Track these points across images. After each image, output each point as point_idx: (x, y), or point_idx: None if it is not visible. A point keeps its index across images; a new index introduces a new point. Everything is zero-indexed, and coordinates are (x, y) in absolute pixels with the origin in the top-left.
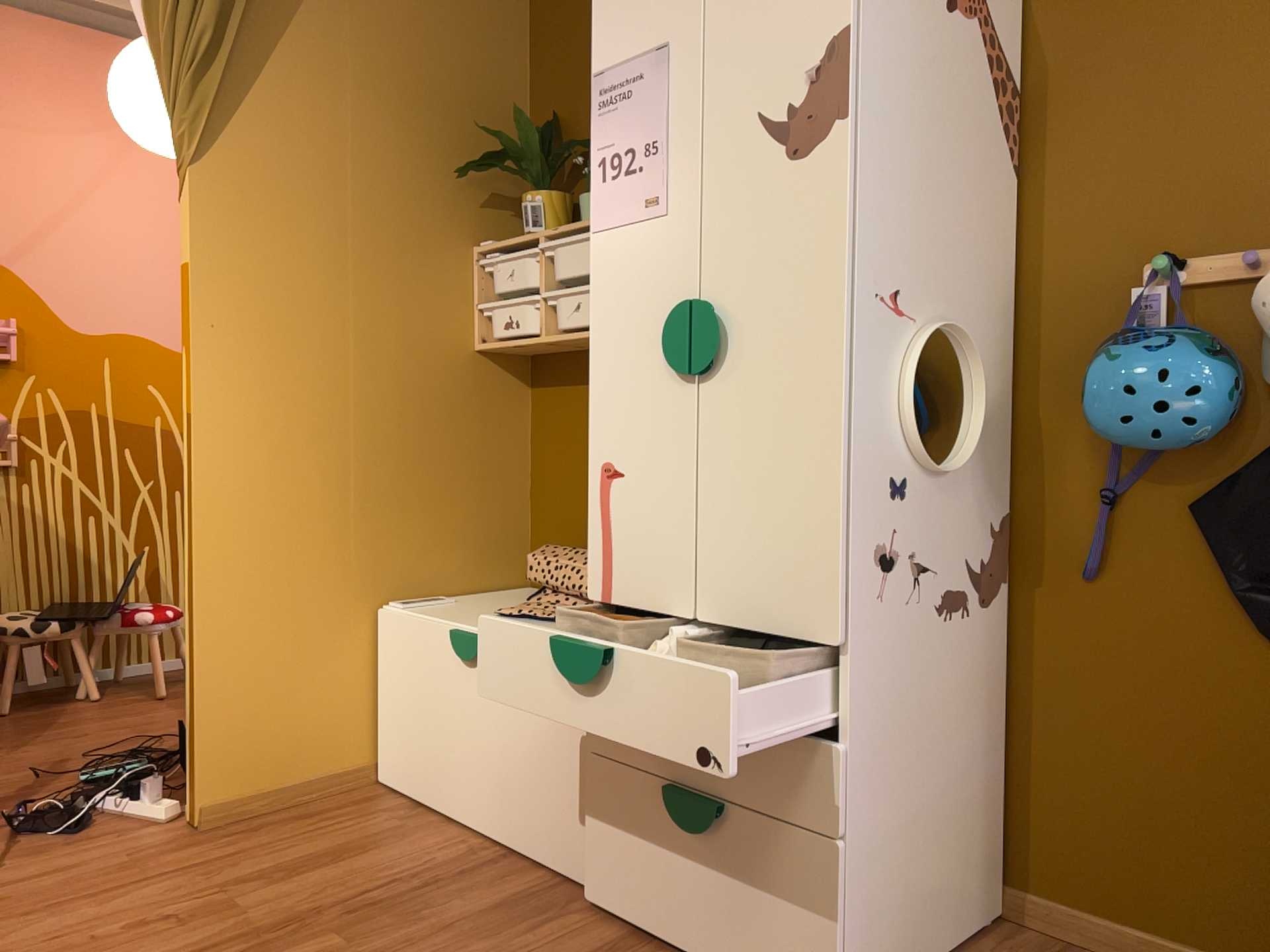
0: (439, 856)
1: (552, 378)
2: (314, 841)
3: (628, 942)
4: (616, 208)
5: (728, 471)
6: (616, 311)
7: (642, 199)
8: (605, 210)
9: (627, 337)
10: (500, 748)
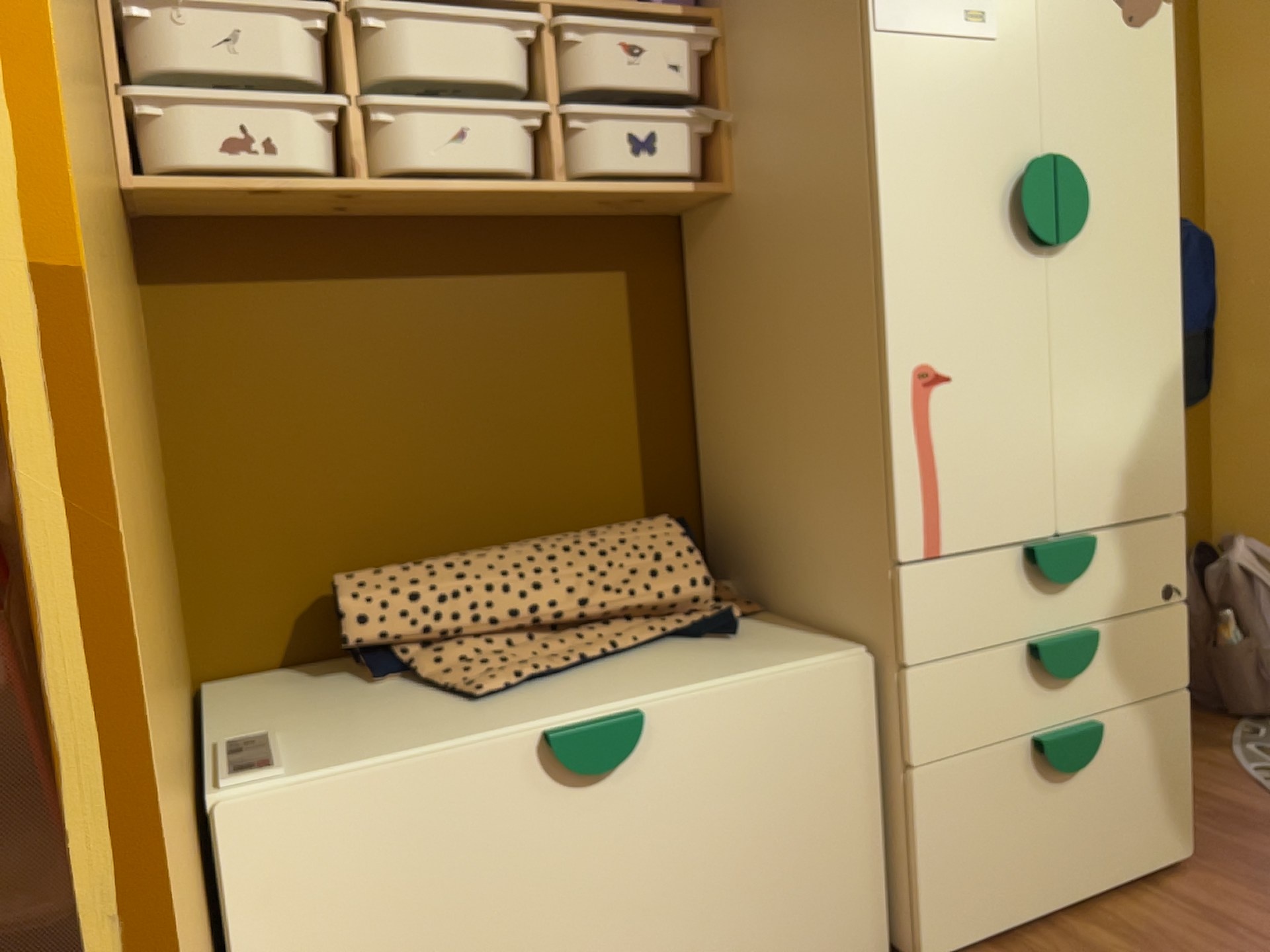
0: None
1: (216, 269)
2: None
3: (1017, 951)
4: (920, 7)
5: (1085, 358)
6: (926, 154)
7: (961, 8)
8: (900, 3)
9: (947, 193)
10: (688, 881)
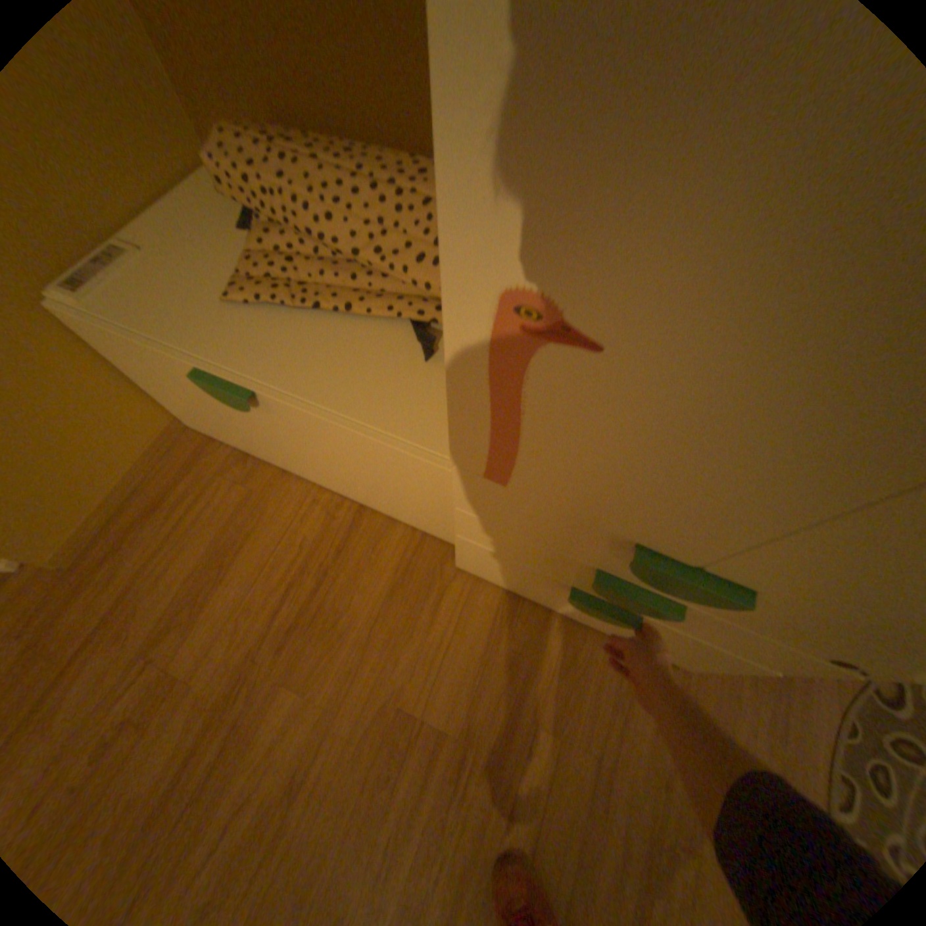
0: (307, 530)
1: None
2: (186, 546)
3: (508, 601)
4: None
5: None
6: None
7: None
8: None
9: None
10: (324, 462)
